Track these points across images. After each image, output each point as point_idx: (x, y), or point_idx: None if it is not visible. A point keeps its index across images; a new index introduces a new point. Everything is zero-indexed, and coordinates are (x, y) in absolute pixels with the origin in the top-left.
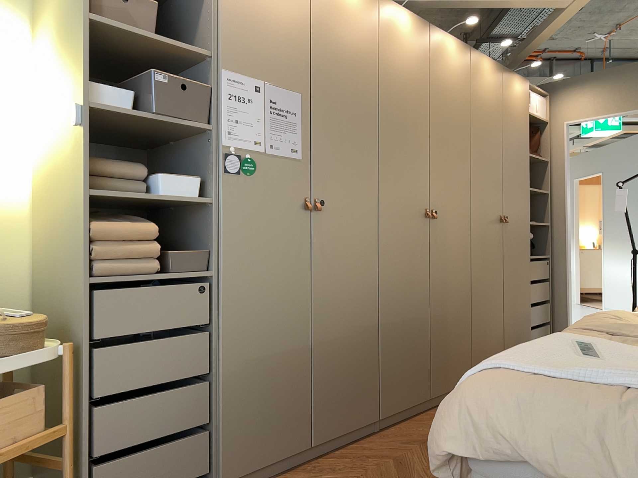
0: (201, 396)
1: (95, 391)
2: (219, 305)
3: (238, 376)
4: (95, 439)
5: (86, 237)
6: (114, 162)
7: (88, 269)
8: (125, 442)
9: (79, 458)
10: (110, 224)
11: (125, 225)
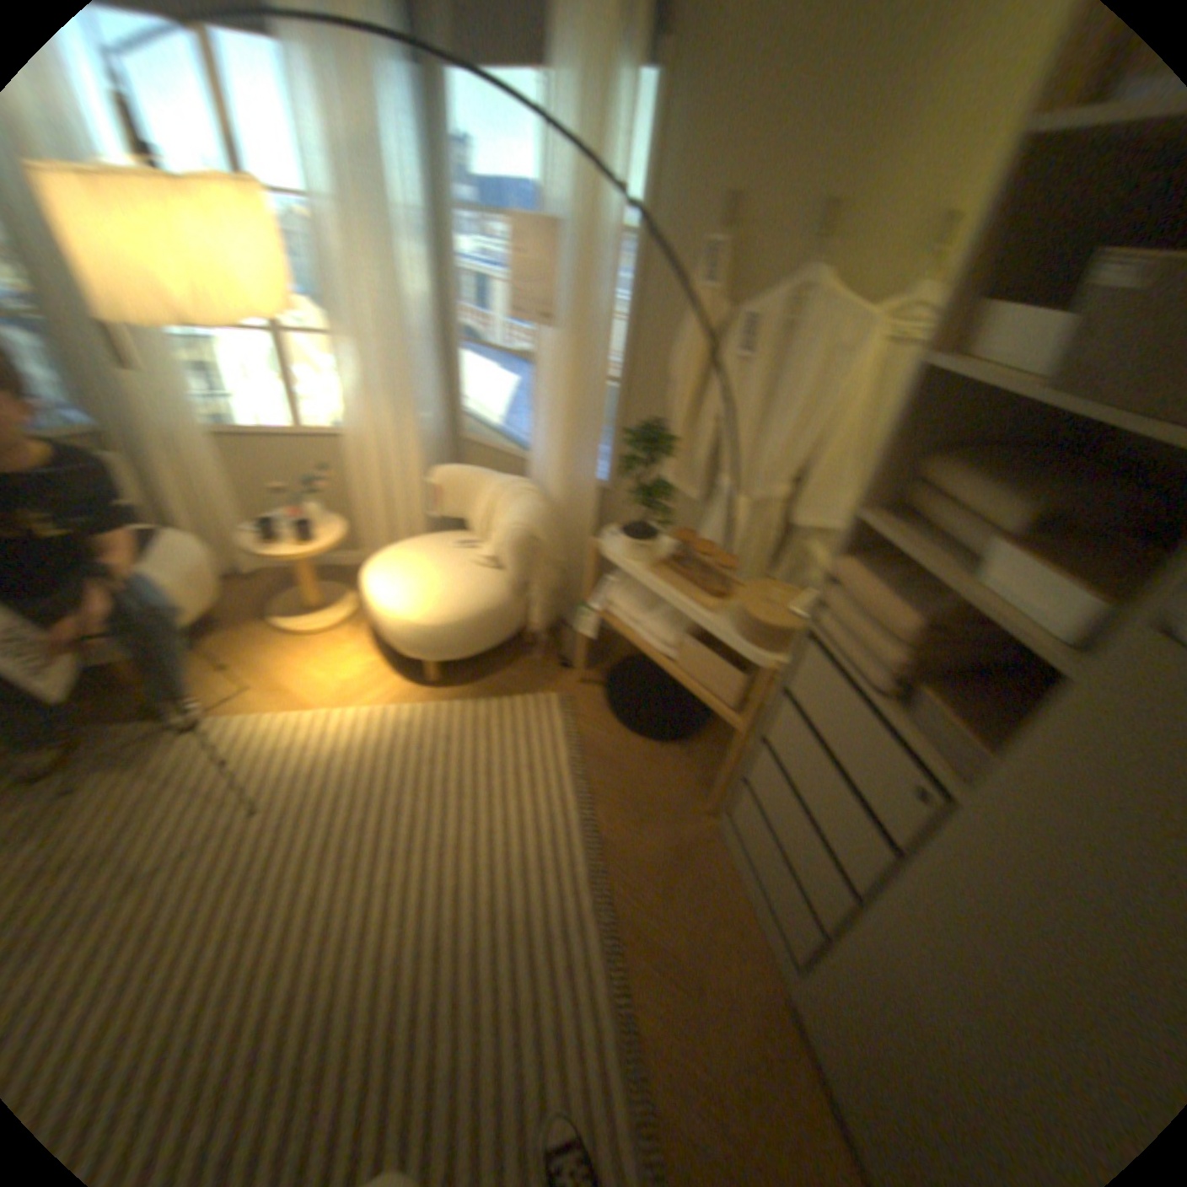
0: (846, 916)
1: (772, 740)
2: (935, 868)
3: (894, 995)
4: (756, 774)
5: (832, 576)
6: (1001, 484)
7: (818, 615)
8: (768, 815)
9: (744, 770)
10: (874, 580)
11: (890, 596)
